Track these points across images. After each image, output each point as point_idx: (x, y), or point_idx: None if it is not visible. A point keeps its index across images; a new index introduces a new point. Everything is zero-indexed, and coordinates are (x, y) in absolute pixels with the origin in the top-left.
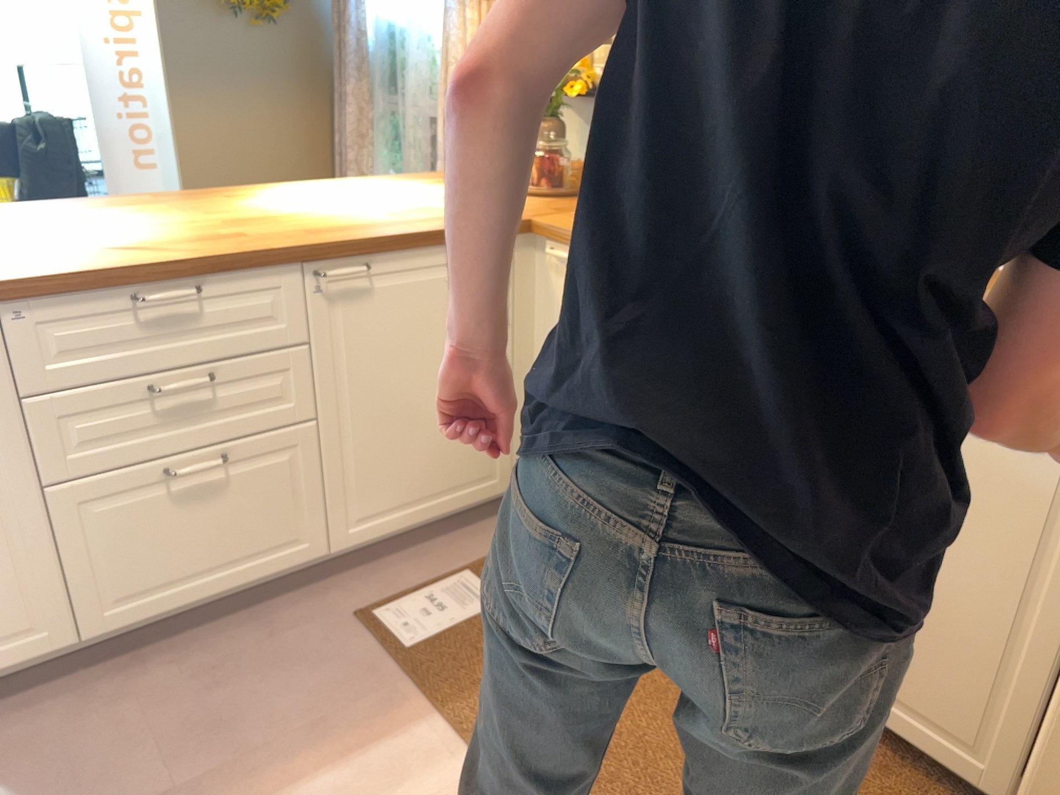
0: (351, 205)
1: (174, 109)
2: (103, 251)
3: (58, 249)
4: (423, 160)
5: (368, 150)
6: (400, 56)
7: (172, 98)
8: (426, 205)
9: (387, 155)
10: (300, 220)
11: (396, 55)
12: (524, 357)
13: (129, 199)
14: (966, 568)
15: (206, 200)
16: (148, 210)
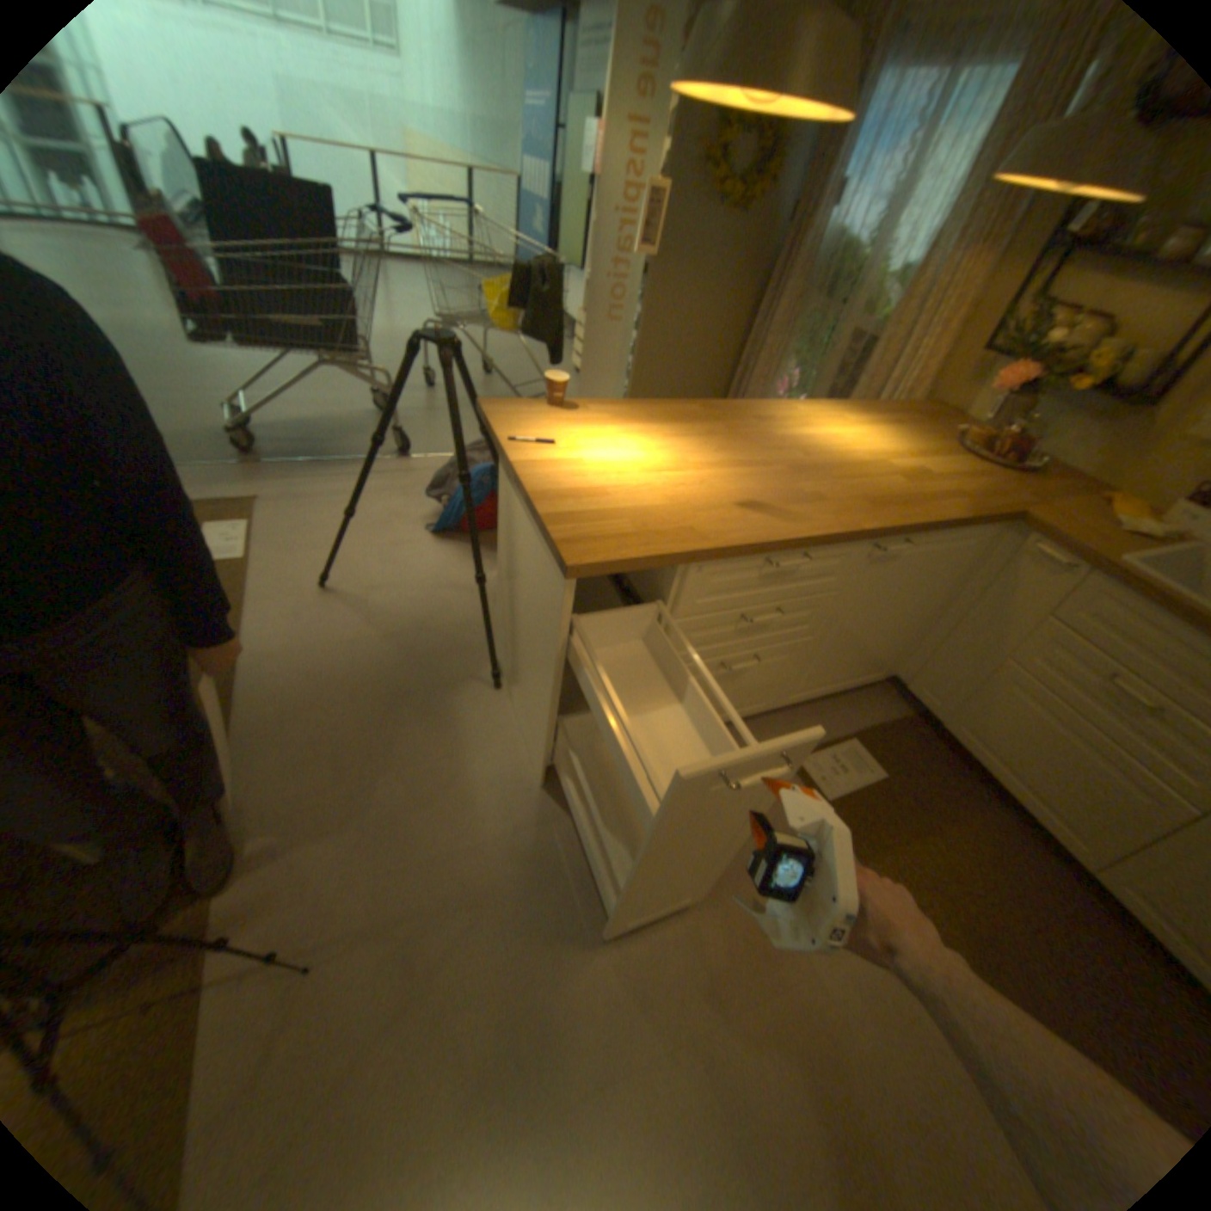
0: (862, 452)
1: (650, 278)
2: (739, 507)
3: (701, 492)
4: (836, 364)
5: (782, 338)
6: (845, 263)
7: (652, 268)
8: (921, 464)
9: (798, 347)
10: (845, 476)
11: (842, 262)
12: (951, 602)
13: (686, 407)
14: None
15: (743, 419)
16: (714, 432)
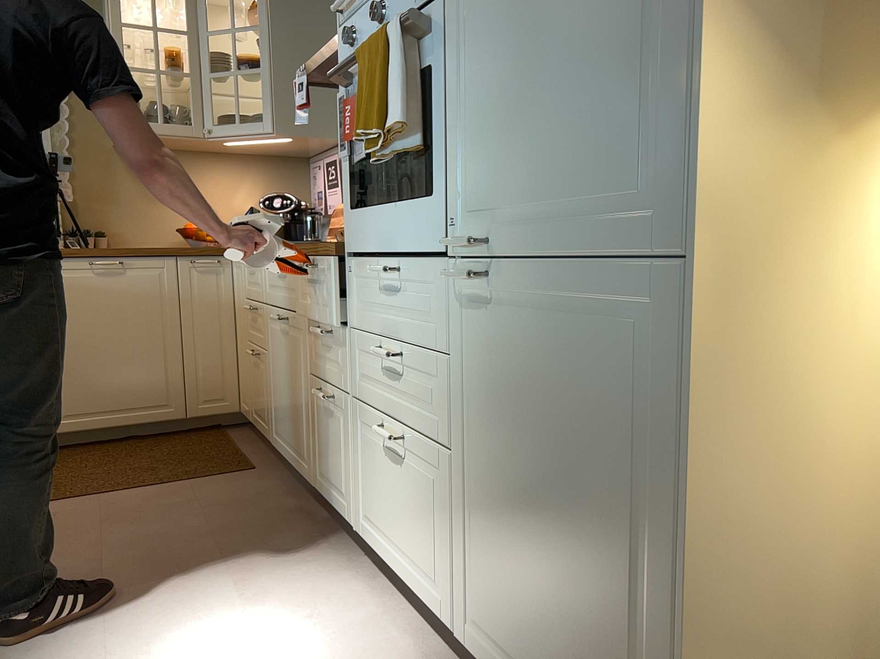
0: None
1: None
2: None
3: None
4: None
5: None
6: None
7: None
8: None
9: None
10: None
11: None
12: None
13: None
14: (139, 335)
15: None
16: None
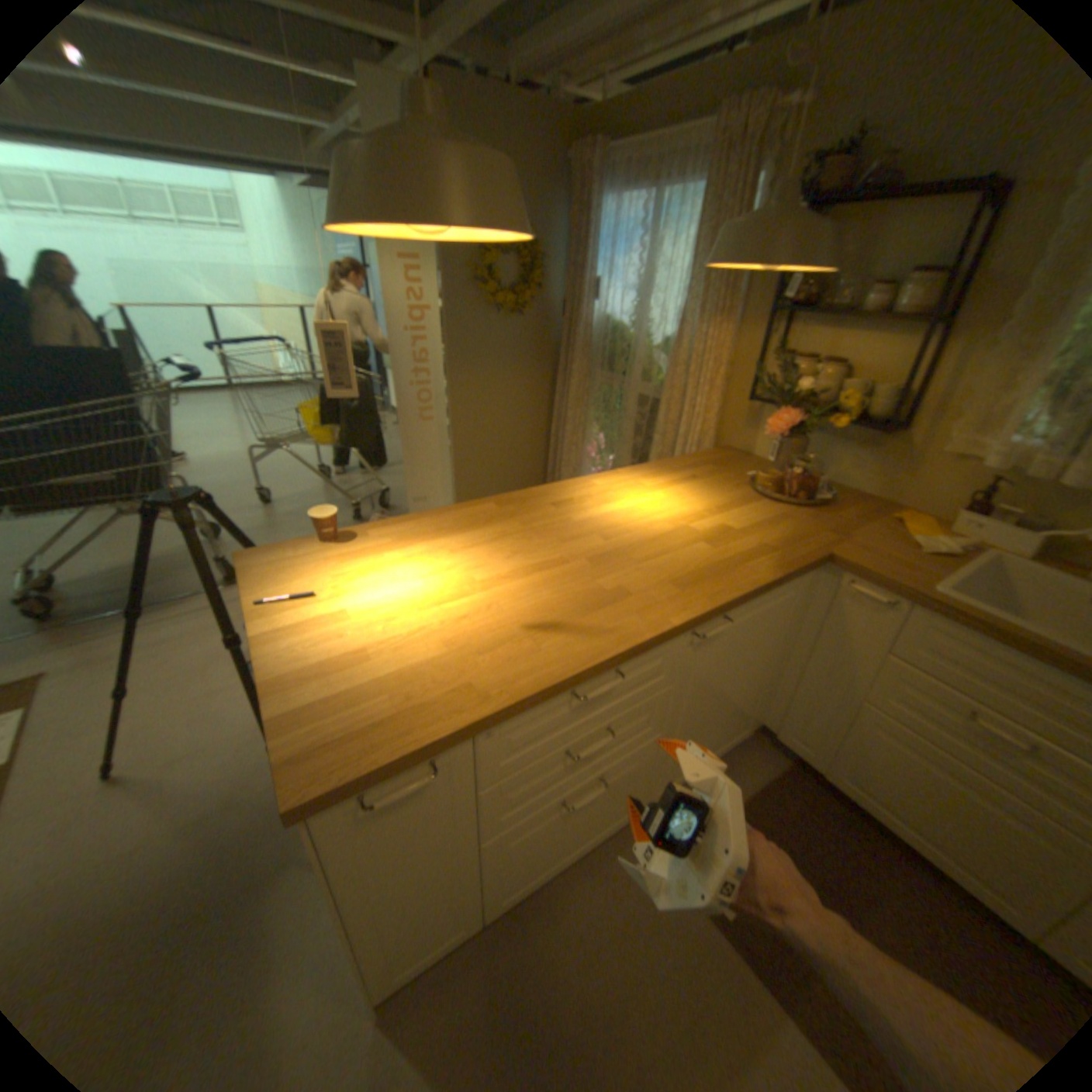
0: (661, 520)
1: (447, 380)
2: (530, 632)
3: (485, 623)
4: (629, 426)
5: (579, 410)
6: (615, 343)
7: (446, 372)
8: (720, 521)
9: (595, 416)
10: (646, 556)
11: (611, 342)
12: (789, 647)
13: (478, 508)
14: None
15: (538, 510)
16: (506, 532)
